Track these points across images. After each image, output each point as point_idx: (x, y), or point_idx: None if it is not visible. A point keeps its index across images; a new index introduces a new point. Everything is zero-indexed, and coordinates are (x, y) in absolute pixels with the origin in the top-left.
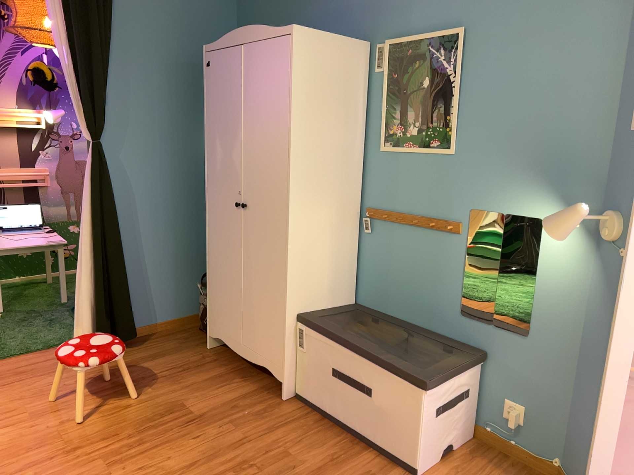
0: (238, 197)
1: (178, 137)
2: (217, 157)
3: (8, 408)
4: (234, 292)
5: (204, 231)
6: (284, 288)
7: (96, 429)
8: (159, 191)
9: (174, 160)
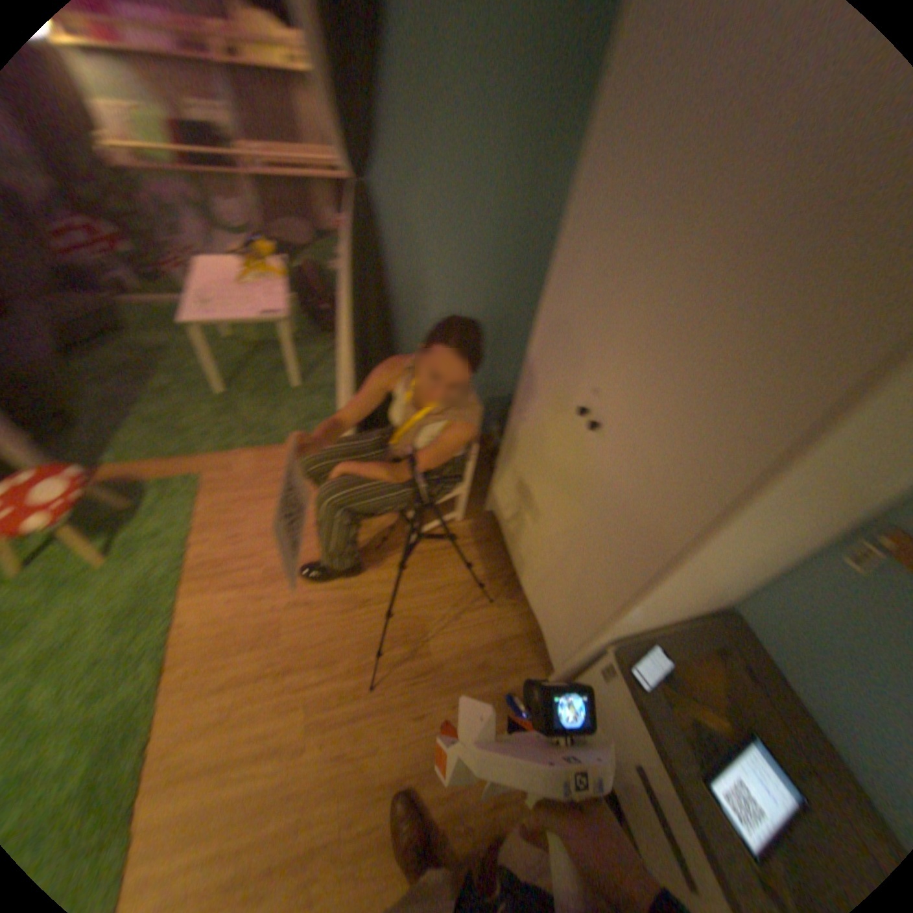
0: (591, 400)
1: (523, 172)
2: (579, 284)
3: (248, 552)
4: (532, 511)
5: (526, 341)
6: (611, 624)
7: (317, 640)
8: (469, 277)
9: (505, 222)
